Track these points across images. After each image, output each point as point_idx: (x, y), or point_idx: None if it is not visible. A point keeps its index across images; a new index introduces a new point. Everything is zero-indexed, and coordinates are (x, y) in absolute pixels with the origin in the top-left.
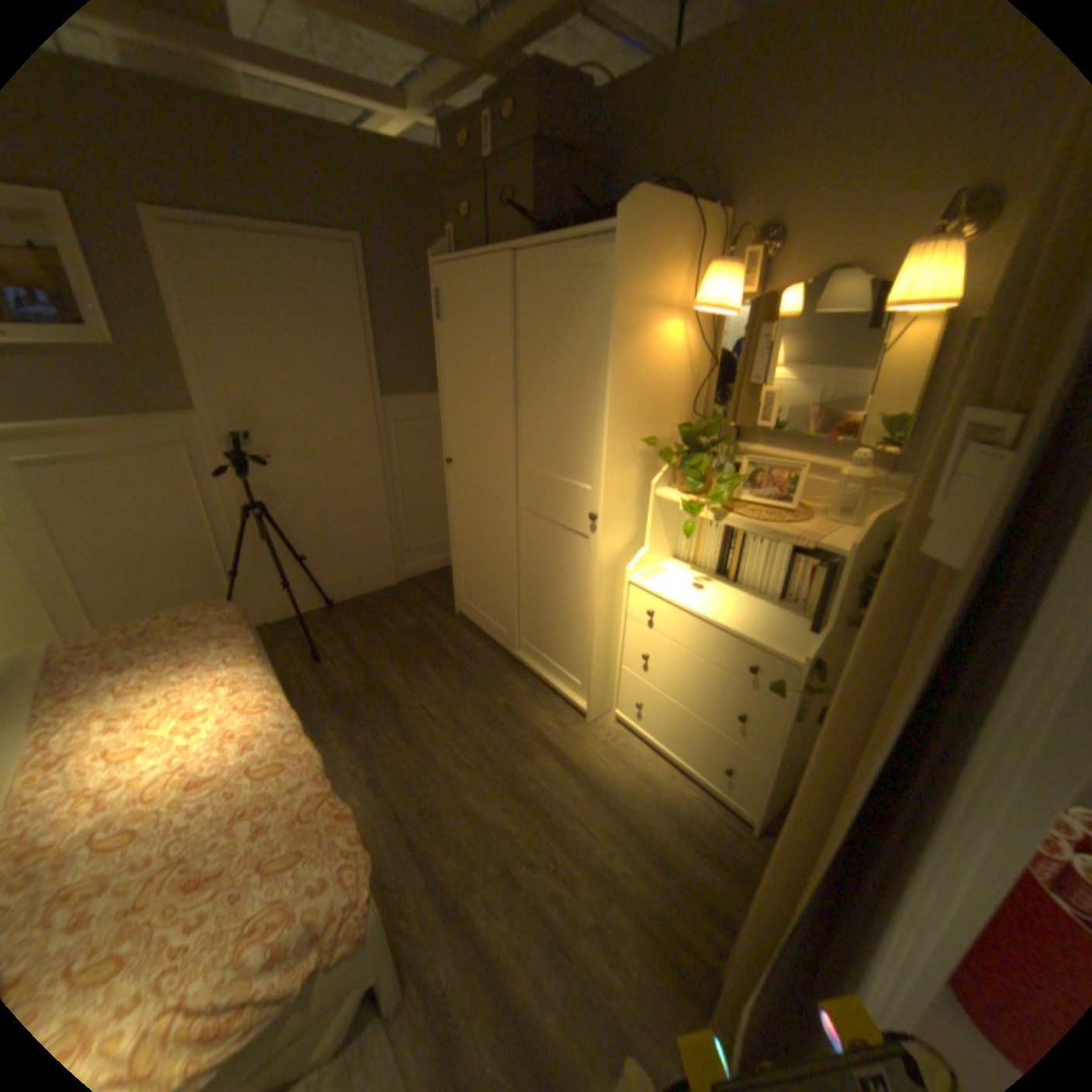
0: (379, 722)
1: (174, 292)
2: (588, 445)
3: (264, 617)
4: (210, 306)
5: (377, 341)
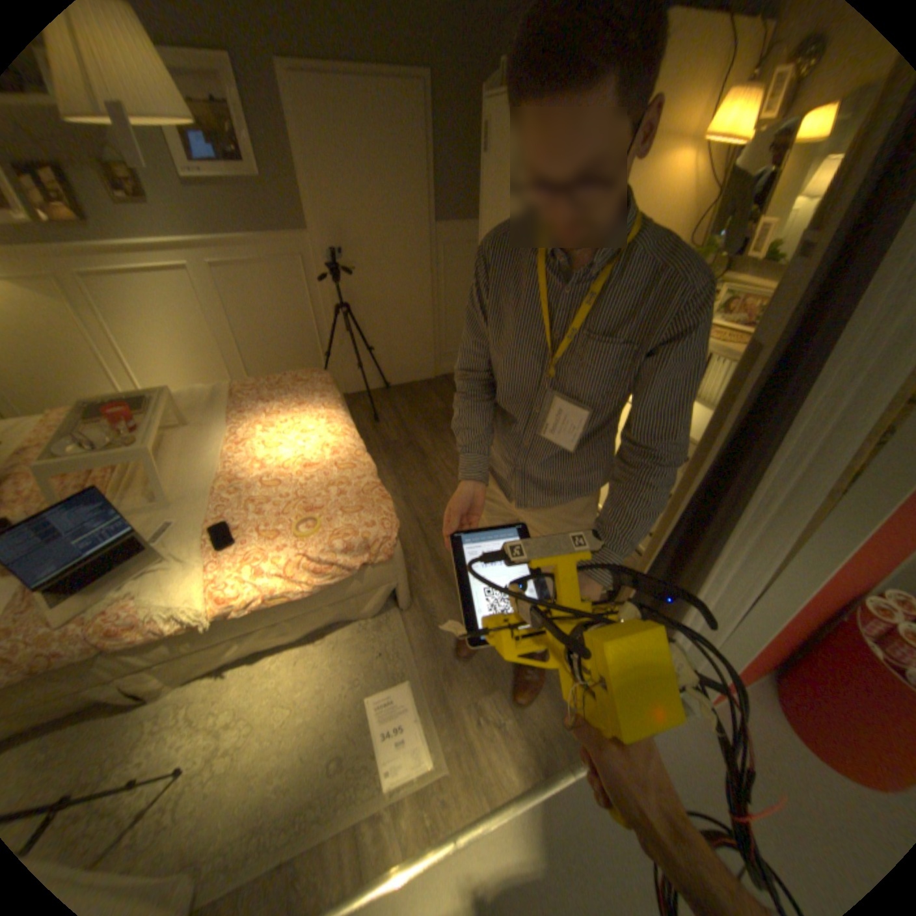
0: (412, 464)
1: (295, 133)
2: None
3: (345, 389)
4: (318, 144)
5: (436, 172)
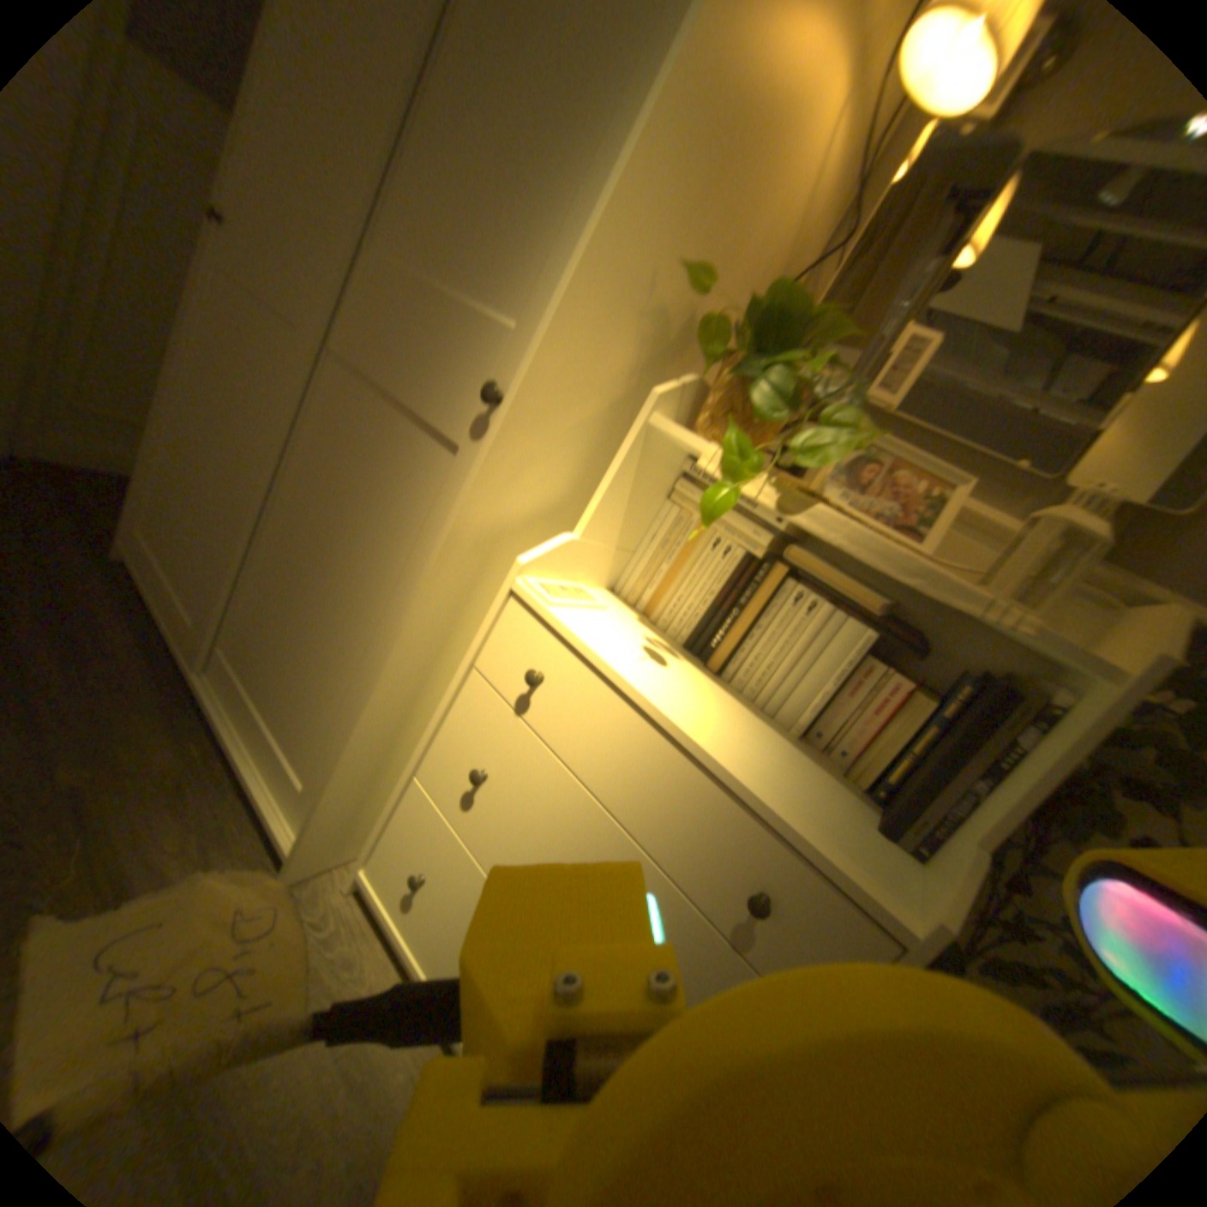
0: None
1: None
2: (549, 214)
3: None
4: None
5: None
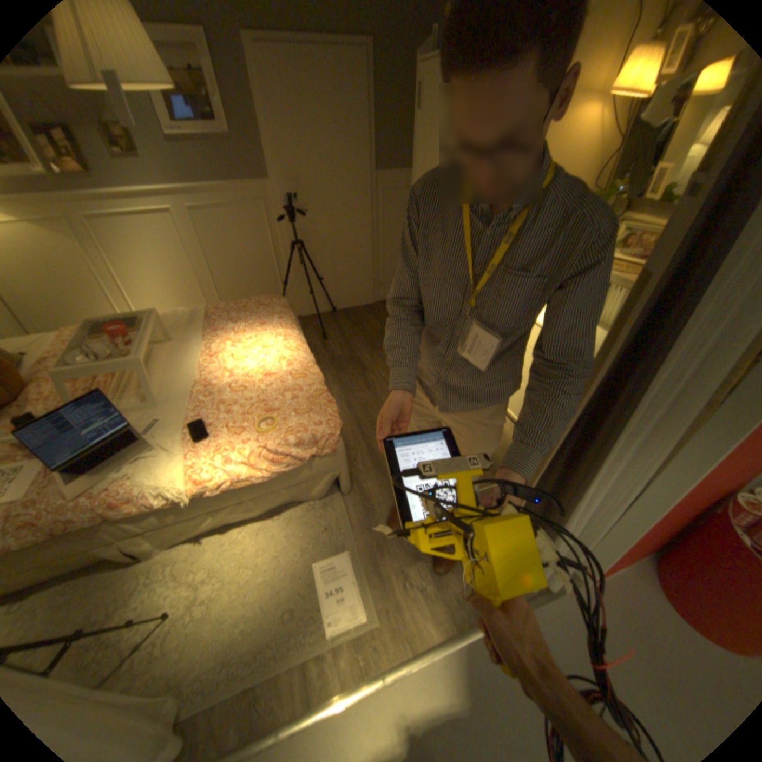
0: (354, 375)
1: (258, 95)
2: None
3: (299, 312)
4: (277, 104)
5: (376, 127)
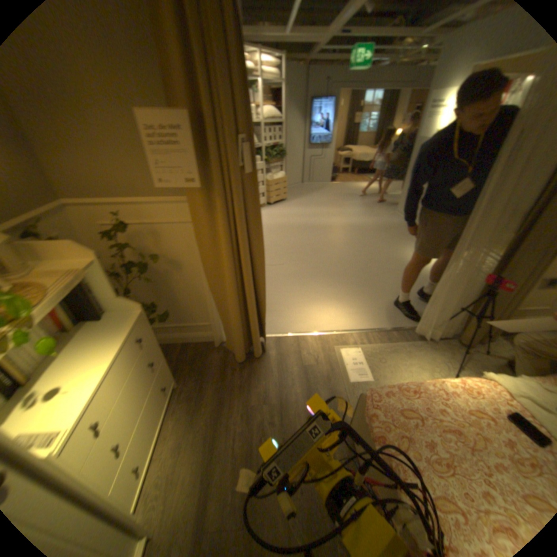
0: None
1: None
2: None
3: None
4: None
5: None
